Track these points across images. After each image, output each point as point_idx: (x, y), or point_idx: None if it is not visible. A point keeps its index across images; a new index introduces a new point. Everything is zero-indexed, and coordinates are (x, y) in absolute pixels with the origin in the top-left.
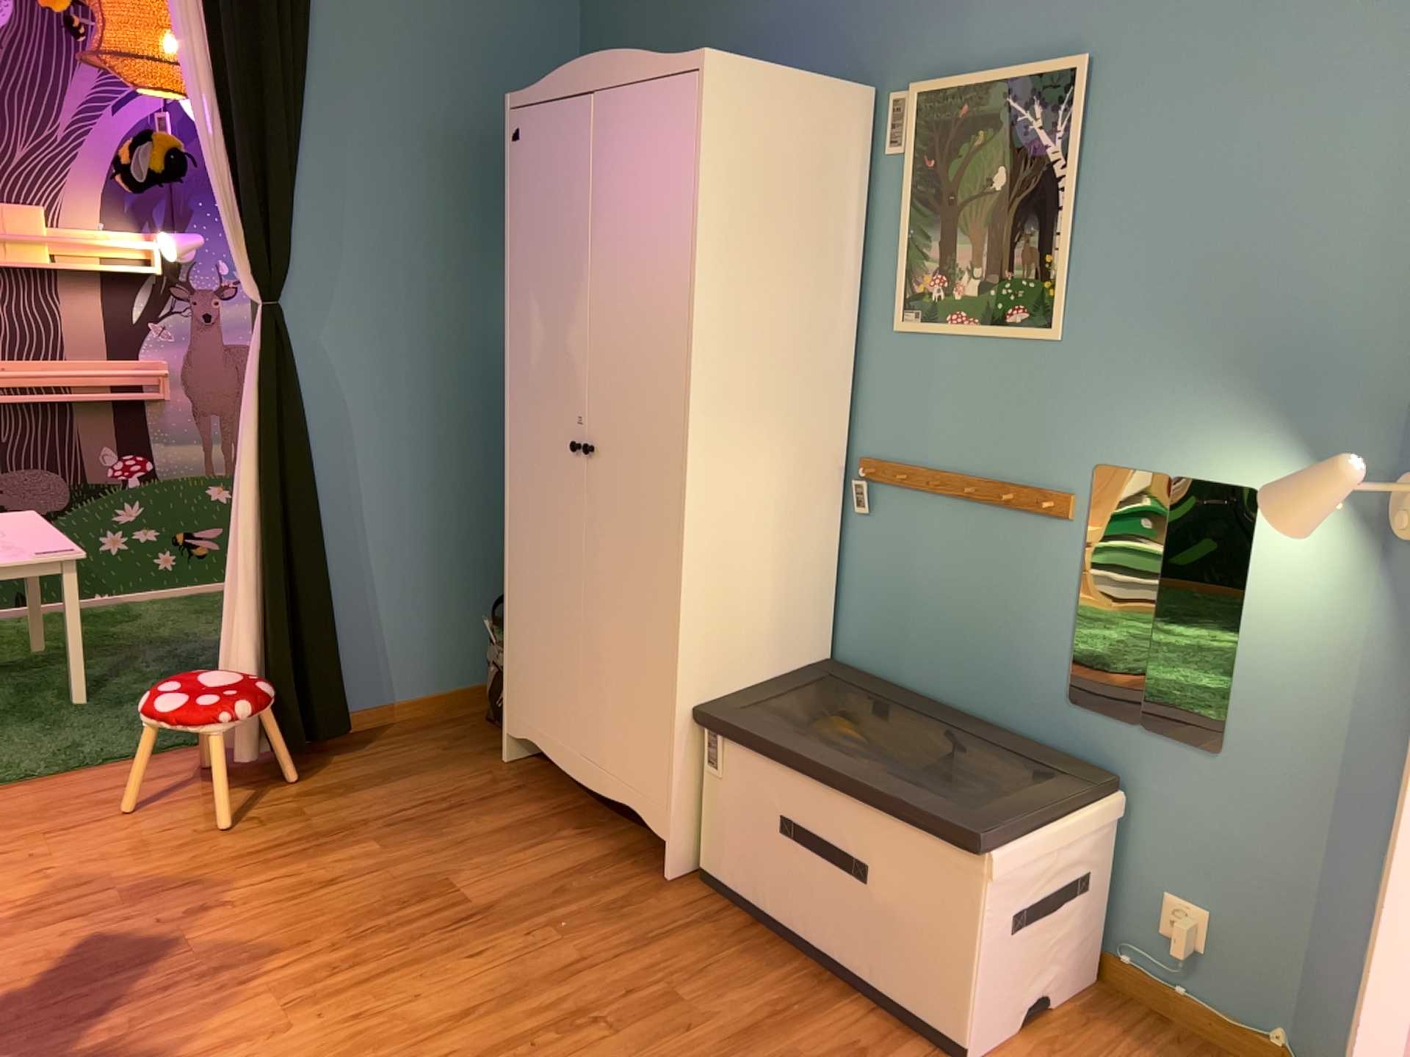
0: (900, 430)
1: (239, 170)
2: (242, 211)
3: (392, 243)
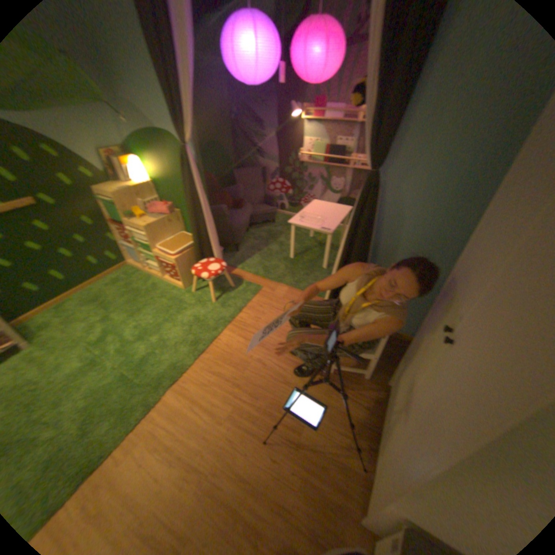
0: None
1: (379, 98)
2: (374, 122)
3: (468, 138)
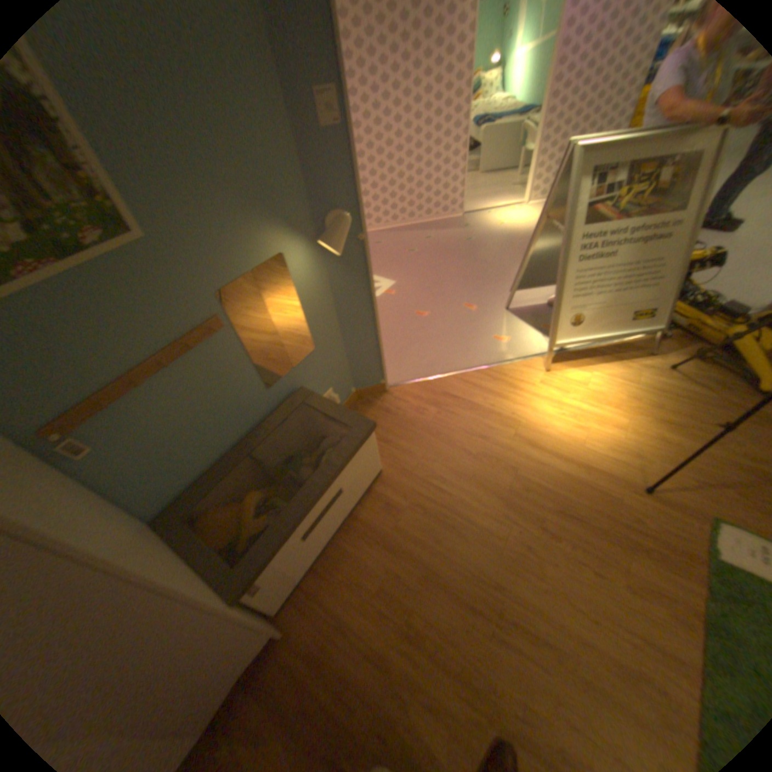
0: (53, 382)
1: None
2: None
3: None
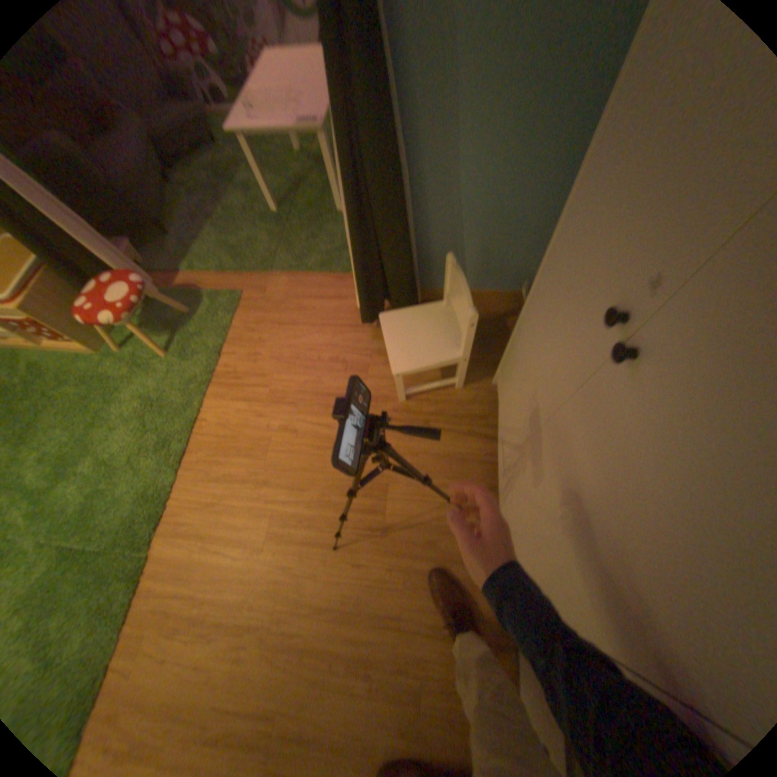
0: None
1: None
2: None
3: None
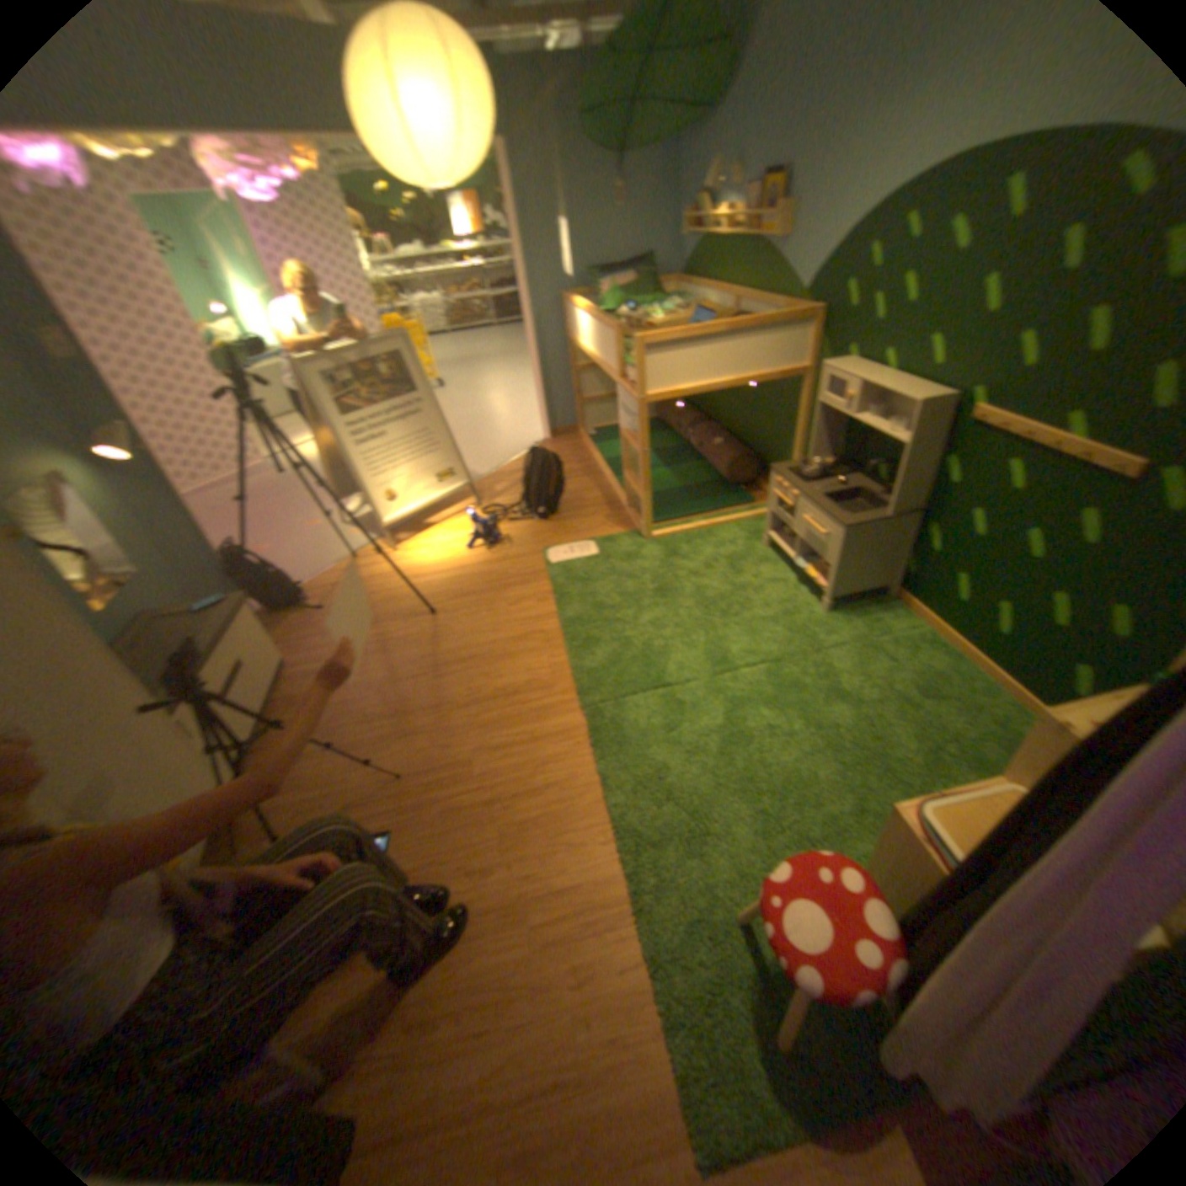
0: None
1: None
2: None
3: None
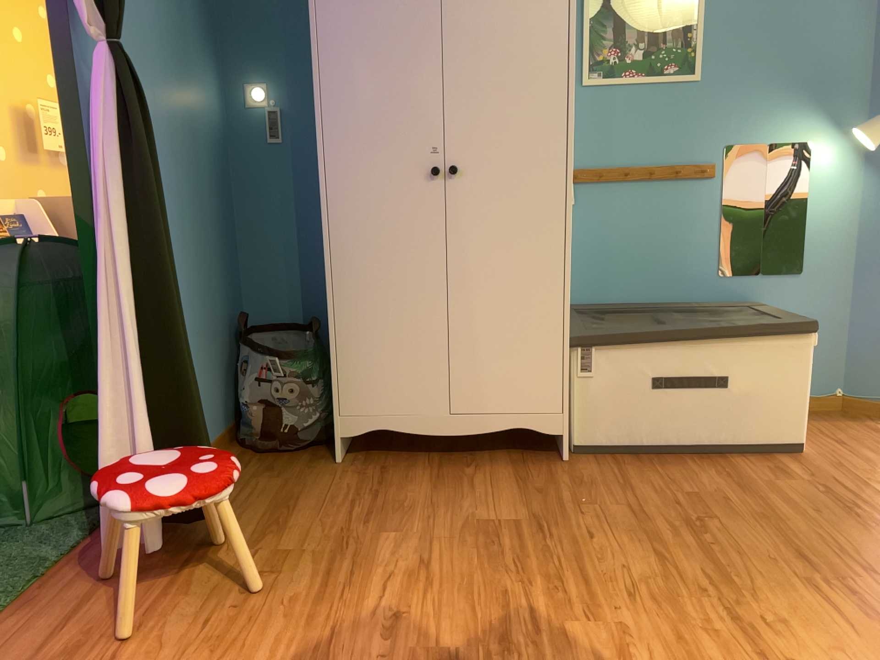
0: (591, 147)
1: None
2: None
3: (143, 8)
